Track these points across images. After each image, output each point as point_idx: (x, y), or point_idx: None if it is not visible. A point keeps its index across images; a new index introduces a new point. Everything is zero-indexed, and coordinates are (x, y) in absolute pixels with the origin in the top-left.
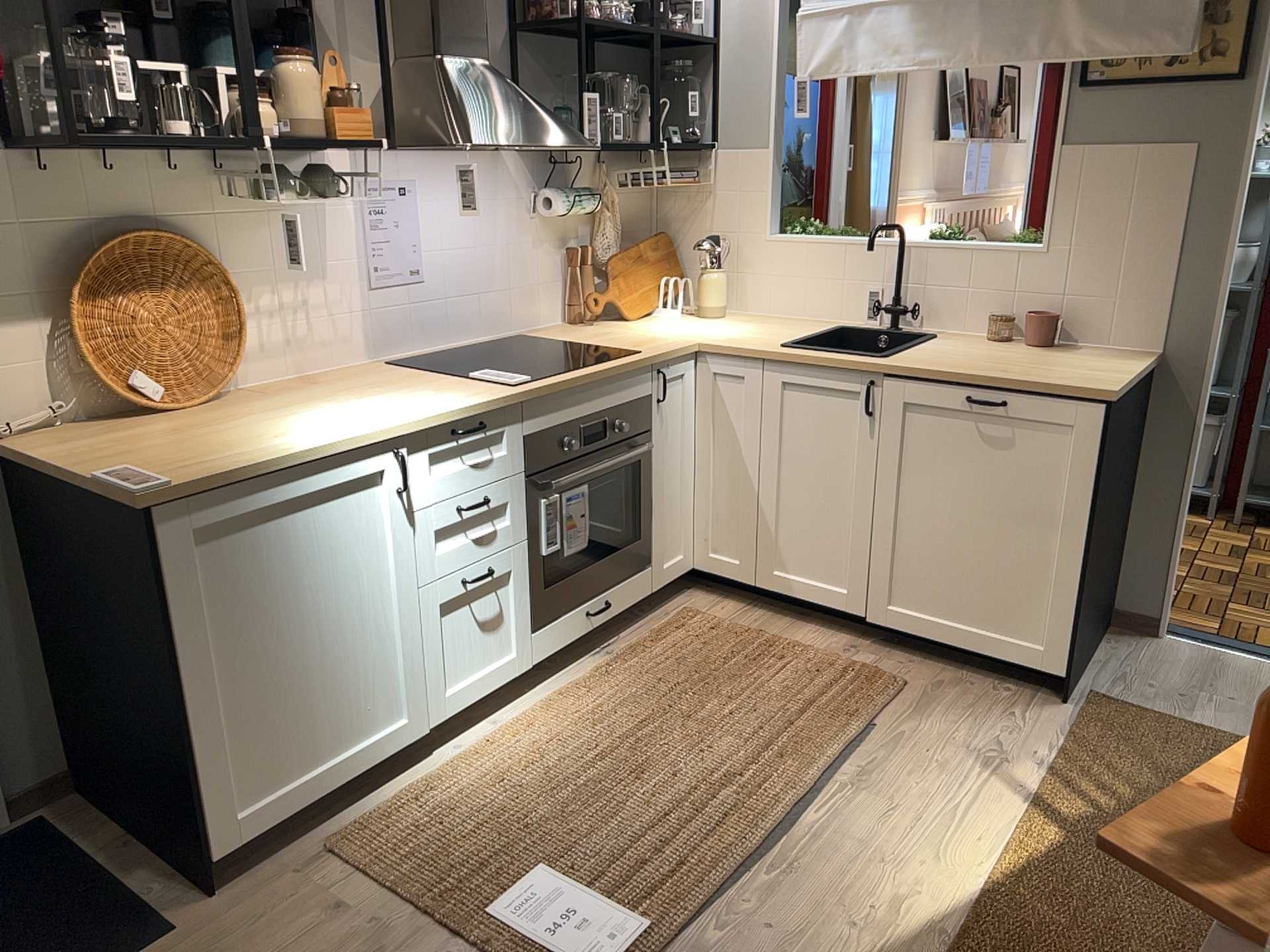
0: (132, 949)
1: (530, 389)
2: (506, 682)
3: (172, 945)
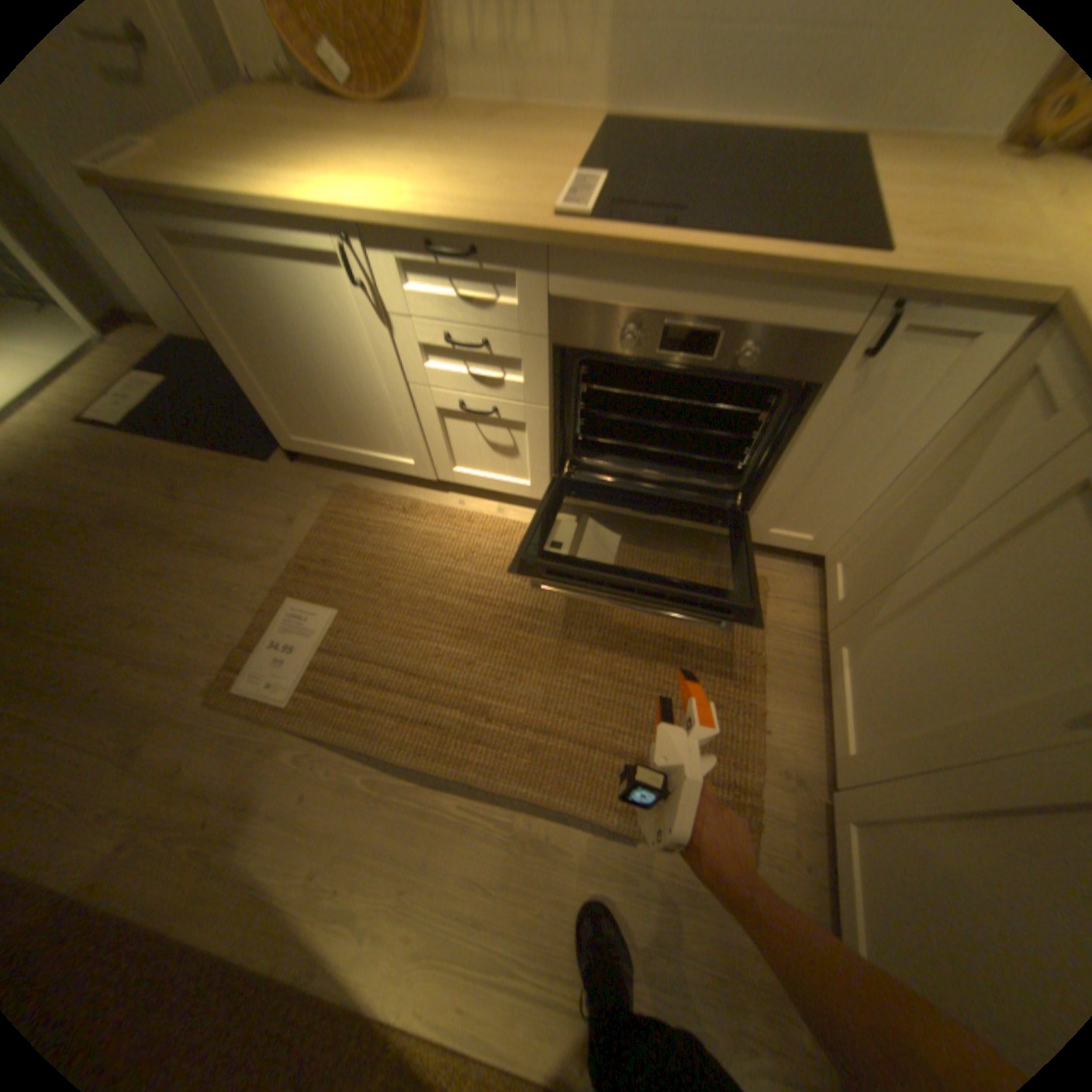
0: (250, 456)
1: (554, 233)
2: (516, 494)
3: (256, 469)
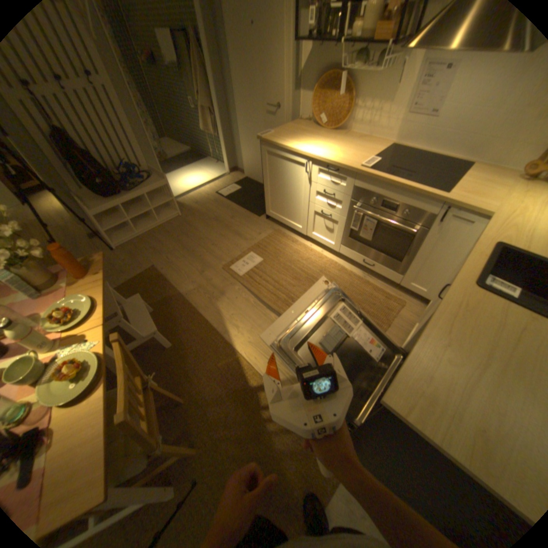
0: (255, 214)
1: (358, 170)
2: (328, 246)
3: (255, 218)
